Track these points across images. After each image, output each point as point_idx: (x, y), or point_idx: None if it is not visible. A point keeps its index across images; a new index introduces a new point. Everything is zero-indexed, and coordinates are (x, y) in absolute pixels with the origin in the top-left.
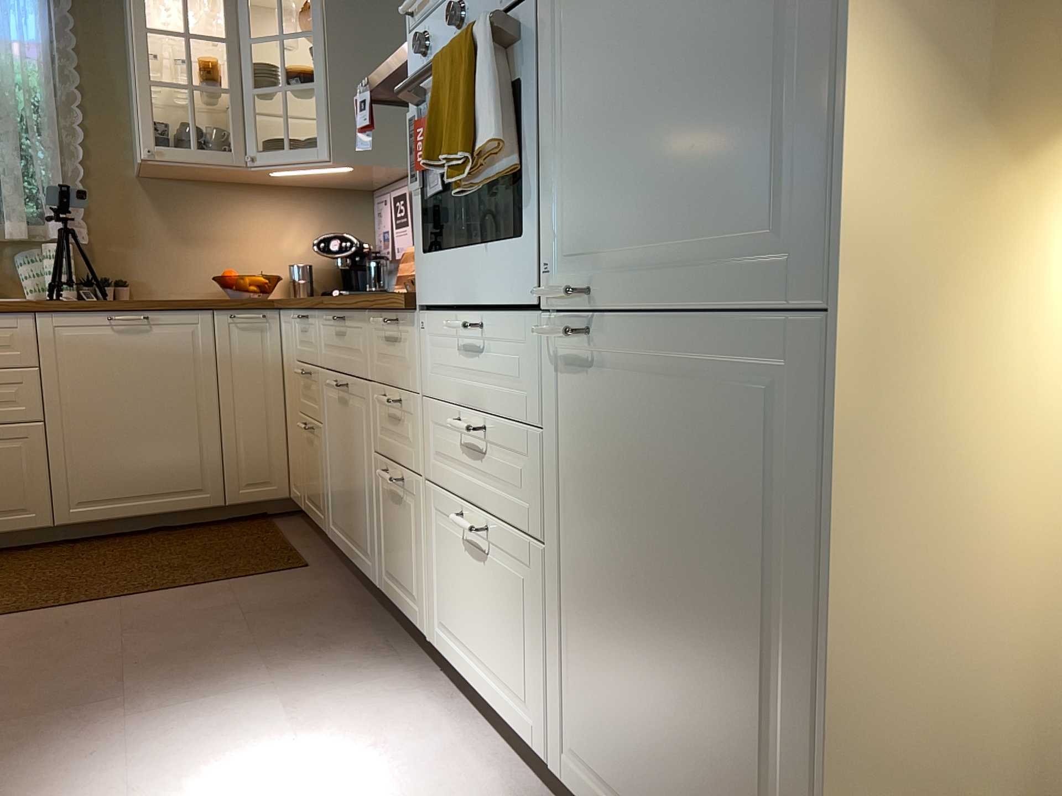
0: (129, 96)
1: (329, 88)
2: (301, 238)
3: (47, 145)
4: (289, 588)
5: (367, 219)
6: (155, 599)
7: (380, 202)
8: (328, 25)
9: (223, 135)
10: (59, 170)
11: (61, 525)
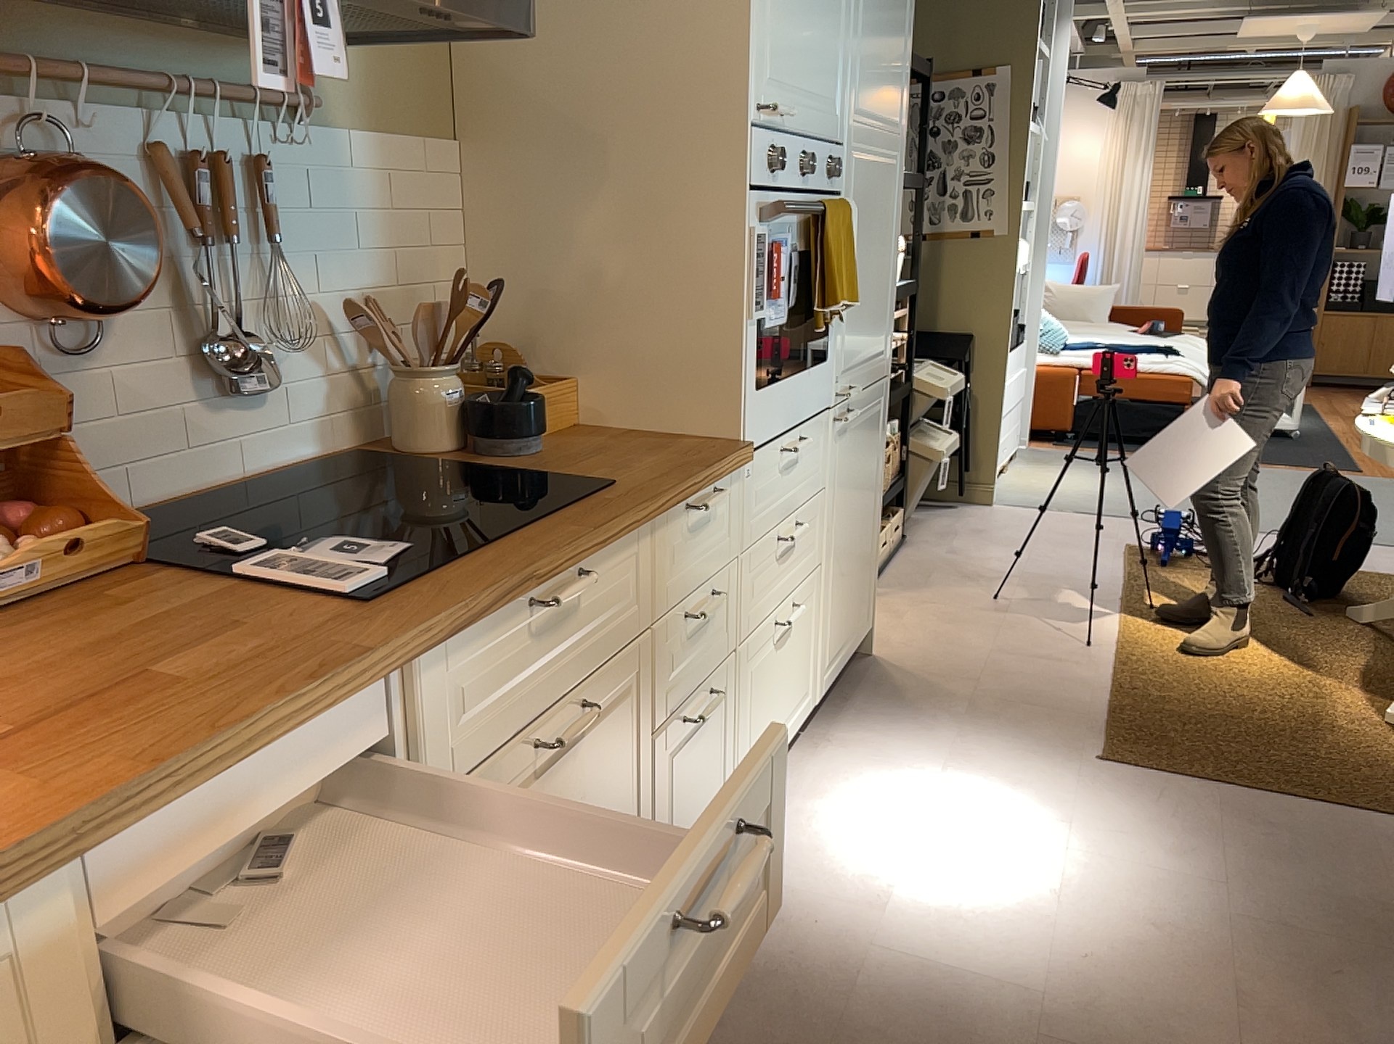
0: None
1: None
2: None
3: None
4: None
5: None
6: None
7: None
8: None
9: None
10: None
11: None
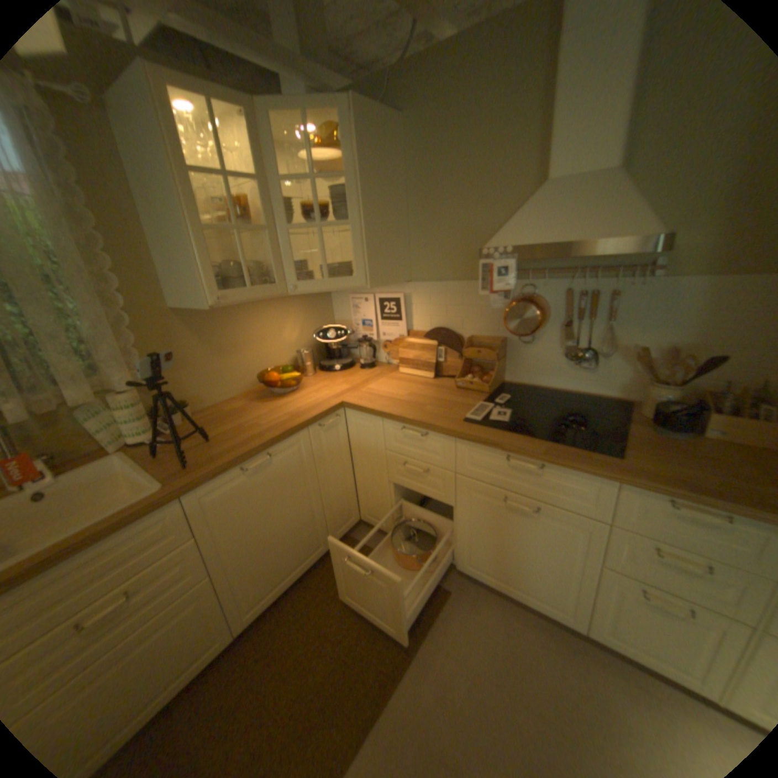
0: (142, 230)
1: (363, 226)
2: (294, 329)
3: (83, 299)
4: (476, 629)
5: (329, 305)
6: (409, 696)
7: (358, 299)
8: (353, 166)
9: (261, 268)
10: (104, 323)
11: (240, 634)
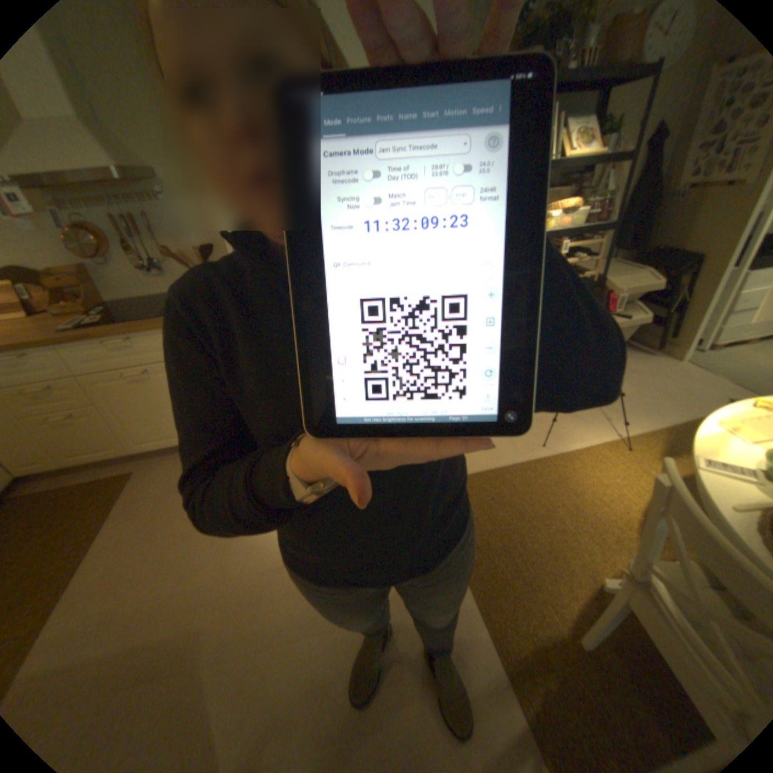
0: None
1: None
2: None
3: None
4: (153, 479)
5: None
6: (104, 538)
7: None
8: None
9: None
10: None
11: None
